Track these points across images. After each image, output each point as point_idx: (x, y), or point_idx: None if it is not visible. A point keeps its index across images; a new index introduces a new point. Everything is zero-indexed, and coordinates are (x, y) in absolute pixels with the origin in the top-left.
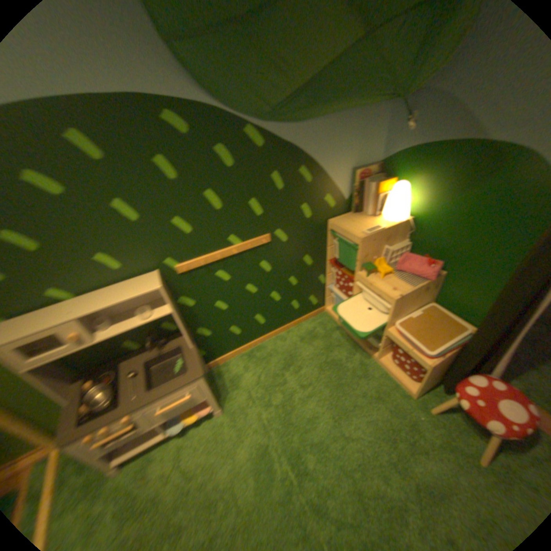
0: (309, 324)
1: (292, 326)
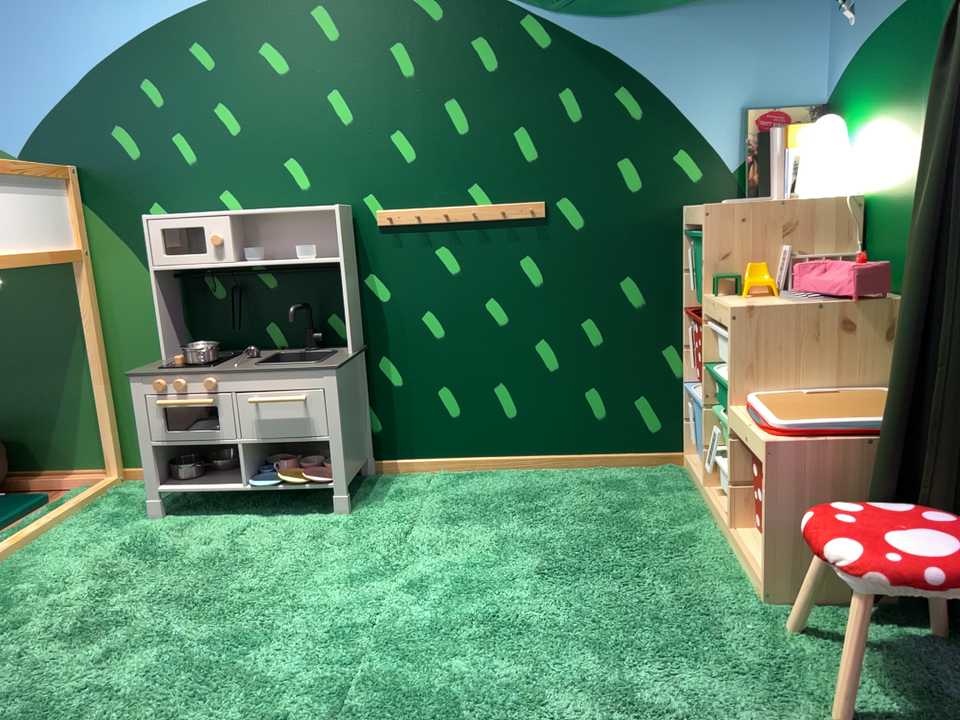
0: (624, 473)
1: (582, 466)
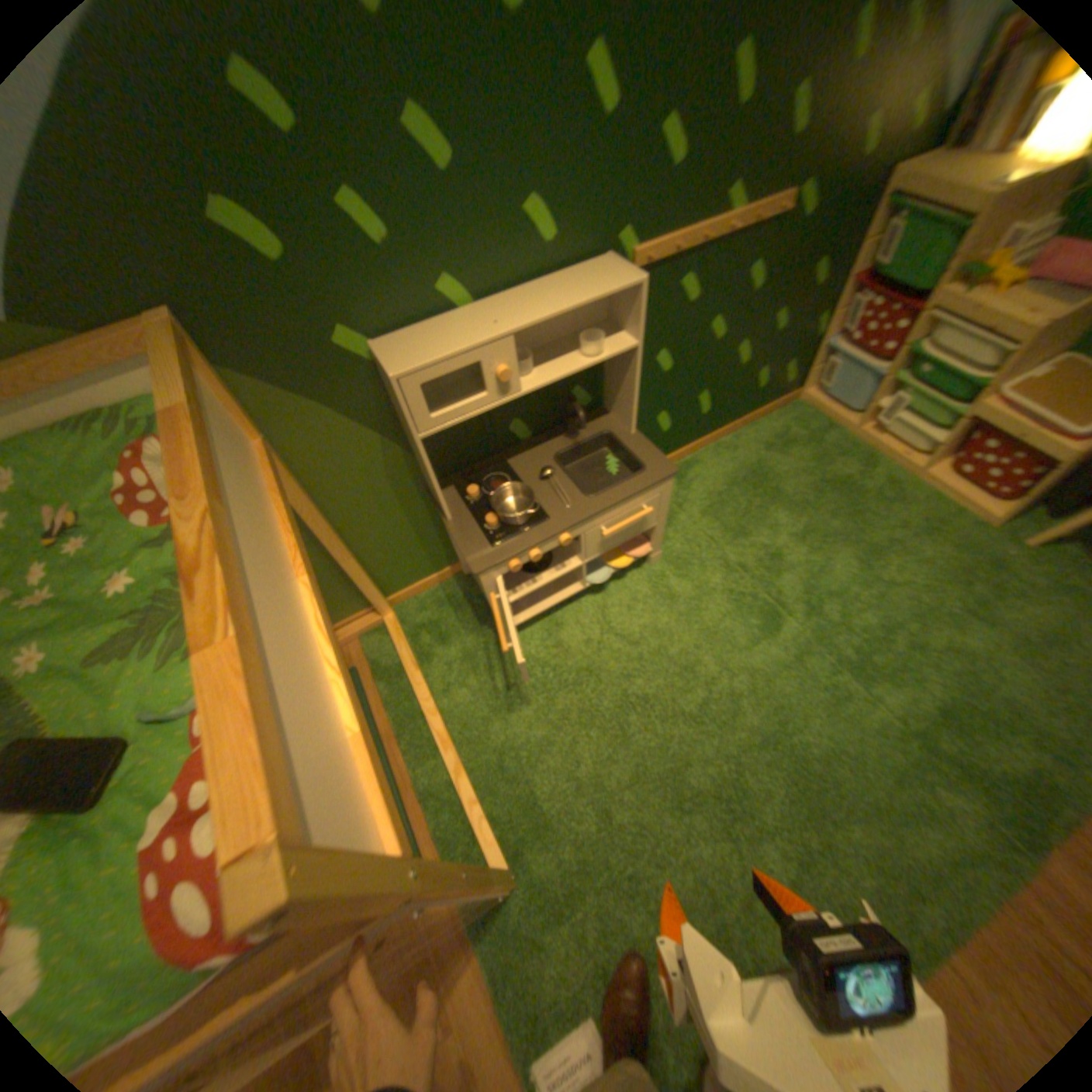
0: (773, 423)
1: (742, 427)
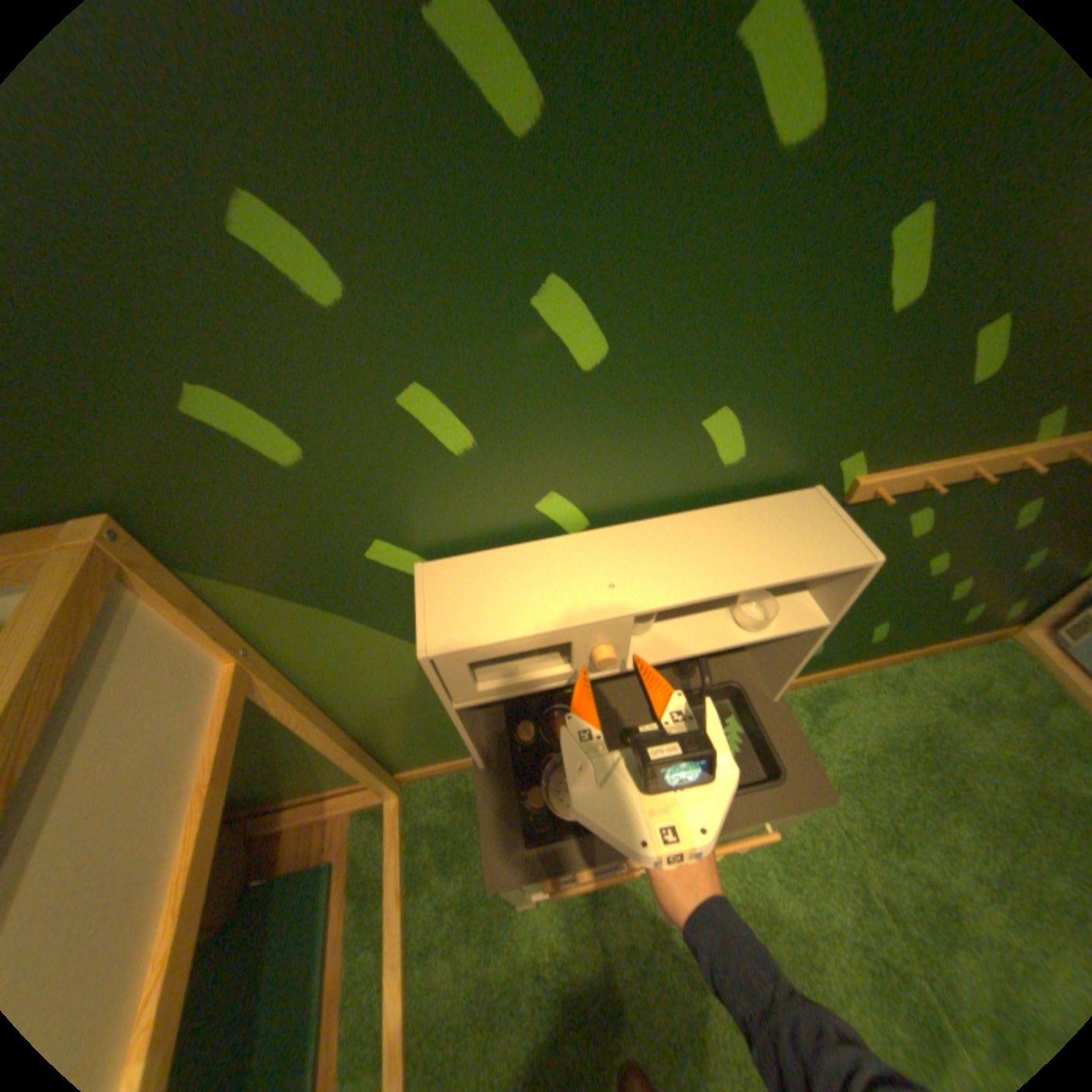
0: (968, 664)
1: (921, 659)
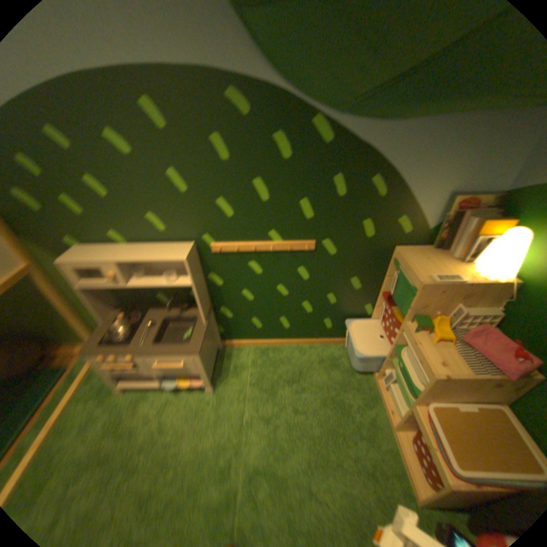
0: (337, 350)
1: (318, 344)
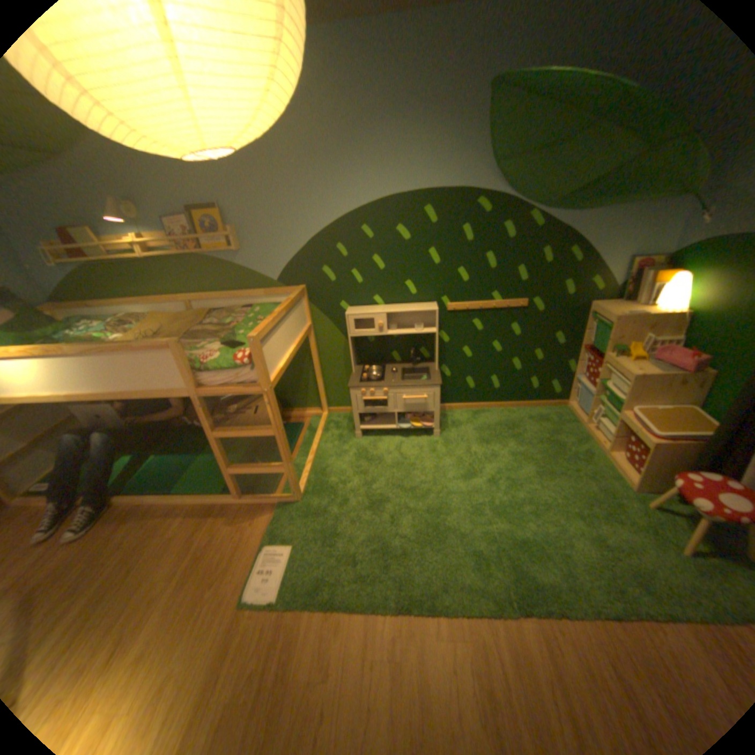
0: (543, 410)
1: (524, 407)
